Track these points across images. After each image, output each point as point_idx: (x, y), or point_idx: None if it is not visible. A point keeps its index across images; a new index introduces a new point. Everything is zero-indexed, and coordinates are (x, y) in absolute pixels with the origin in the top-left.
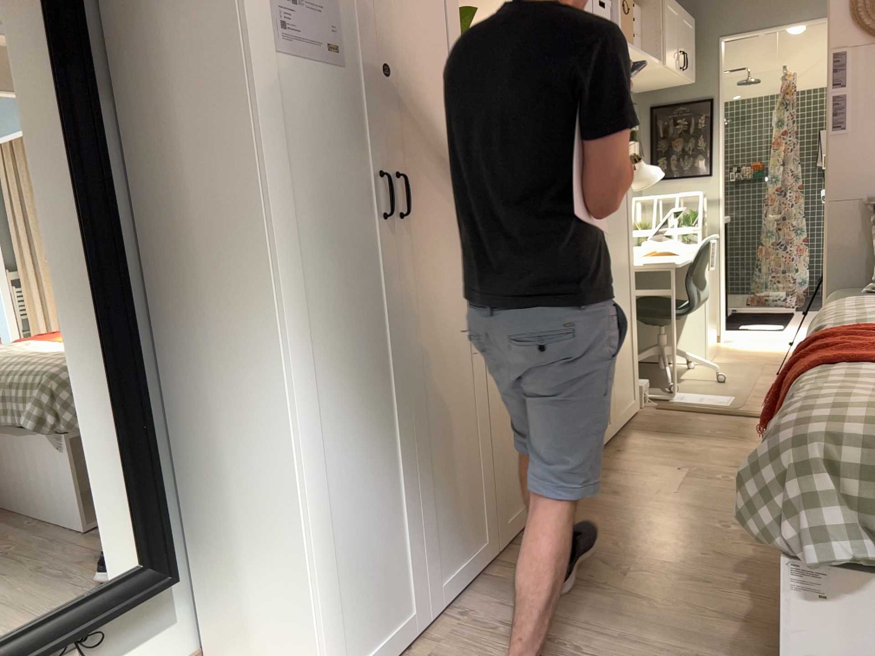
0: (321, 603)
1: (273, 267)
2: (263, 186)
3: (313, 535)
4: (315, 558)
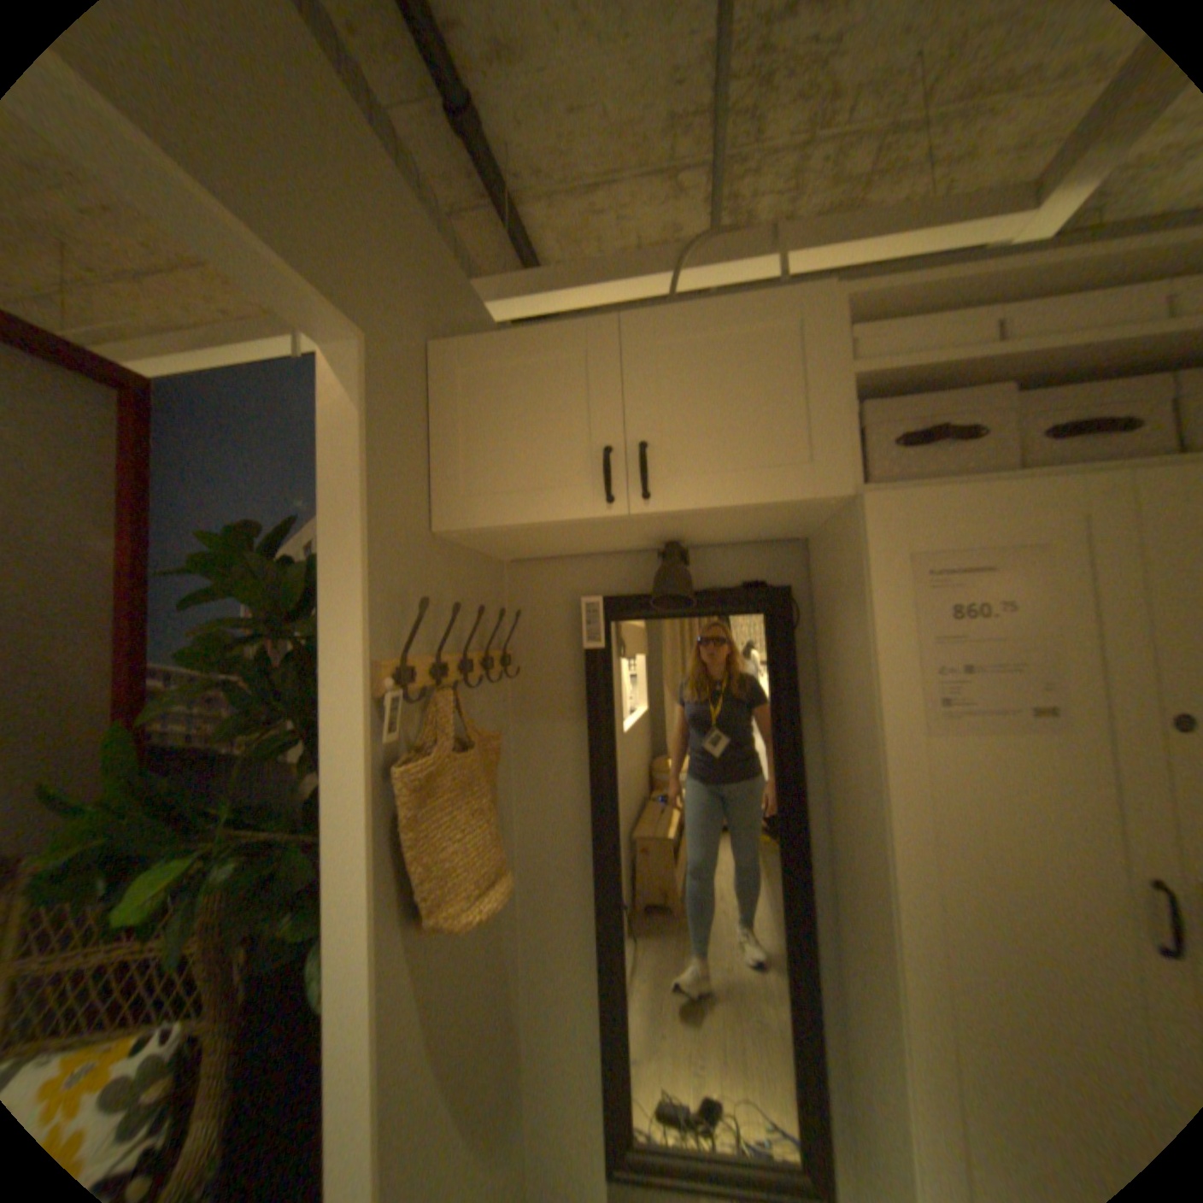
0: None
1: (909, 996)
2: (900, 897)
3: None
4: None
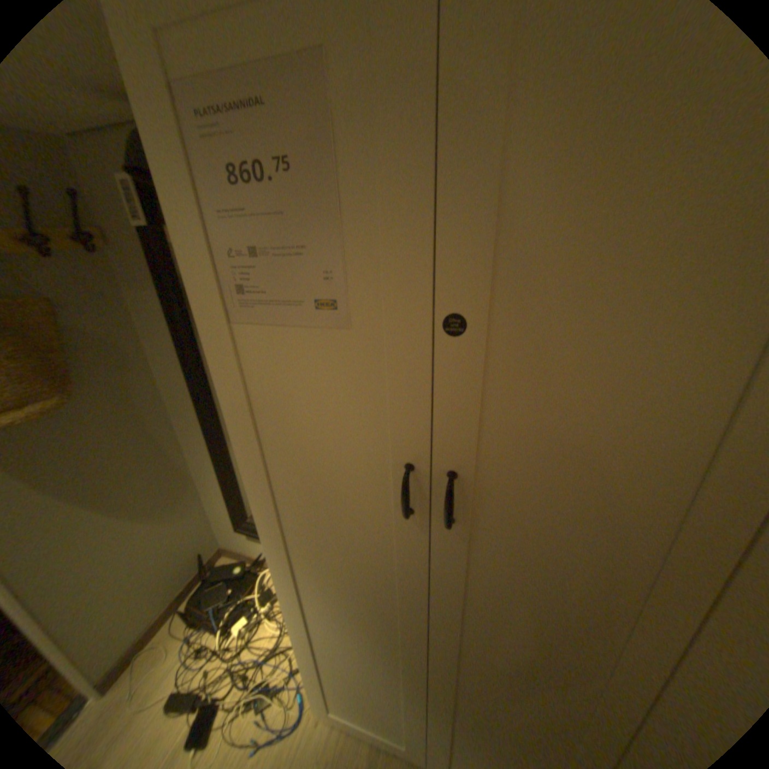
0: (308, 676)
1: (251, 503)
2: (234, 446)
3: (300, 649)
4: (302, 658)
